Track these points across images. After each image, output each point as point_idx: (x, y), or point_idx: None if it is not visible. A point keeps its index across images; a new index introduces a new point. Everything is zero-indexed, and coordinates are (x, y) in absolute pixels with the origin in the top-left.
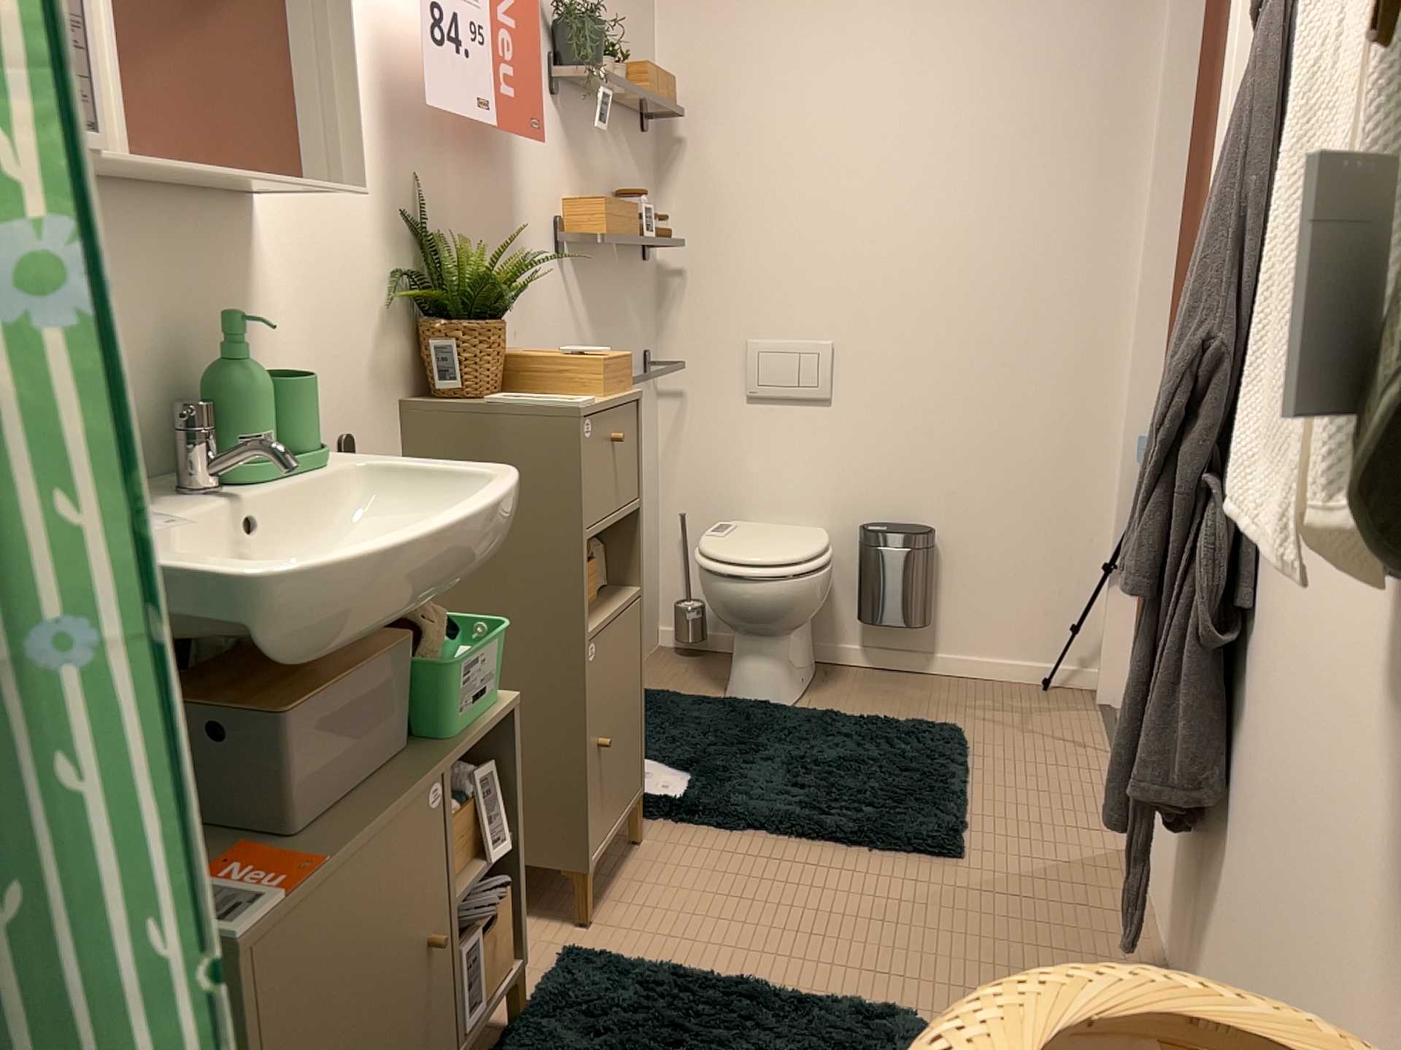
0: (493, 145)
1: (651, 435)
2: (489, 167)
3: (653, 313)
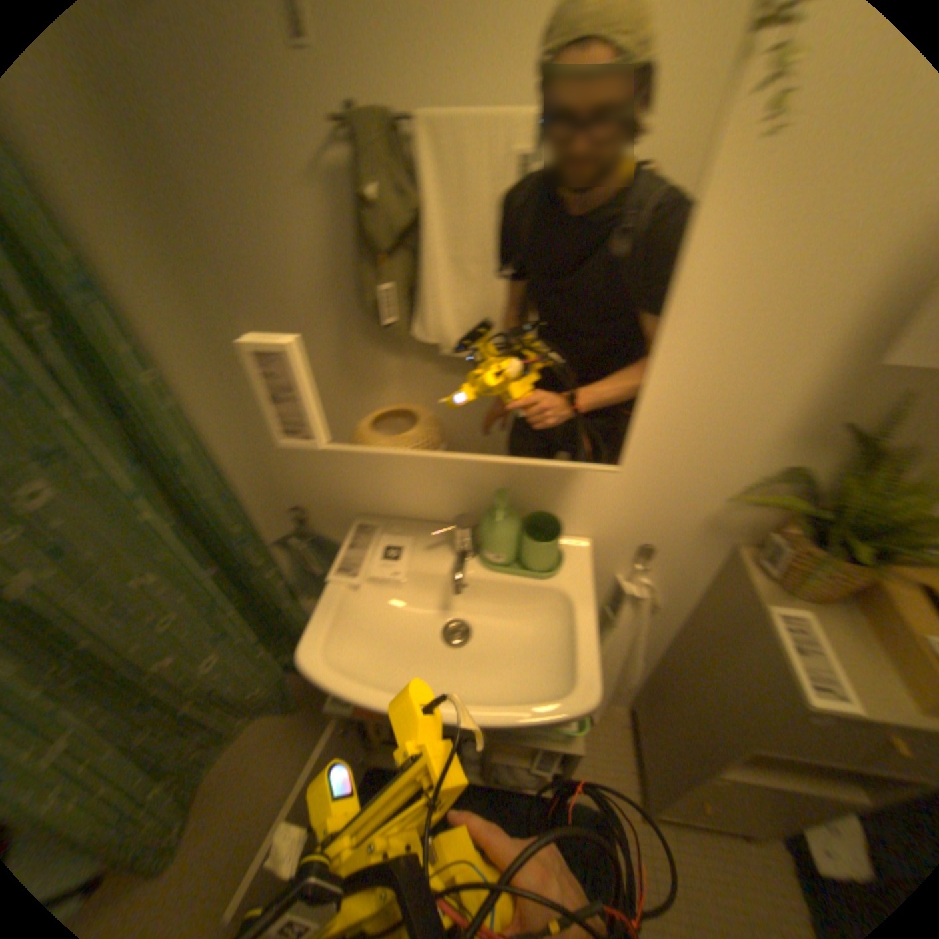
0: None
1: None
2: None
3: None
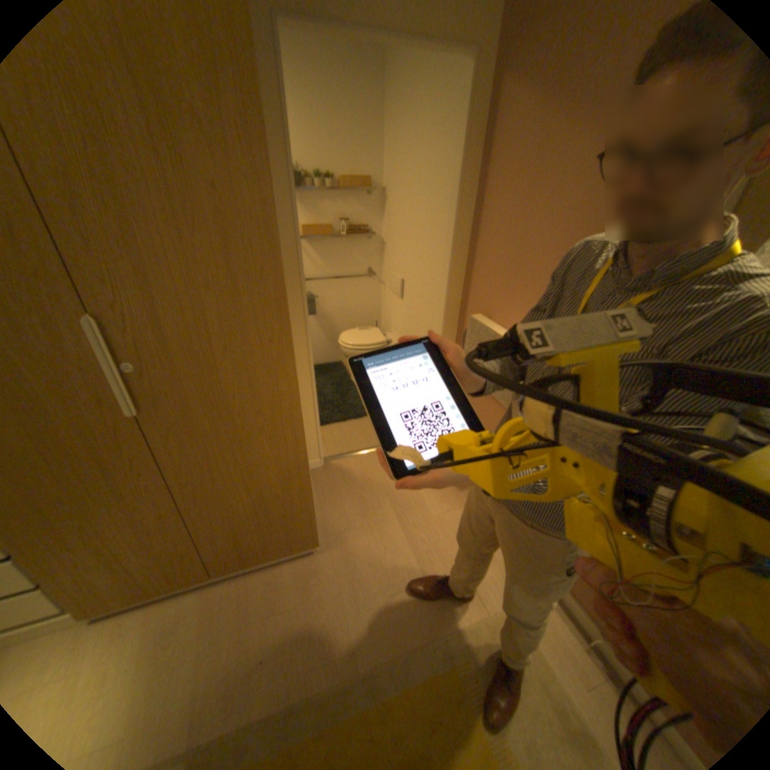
0: None
1: (373, 295)
2: None
3: (377, 256)
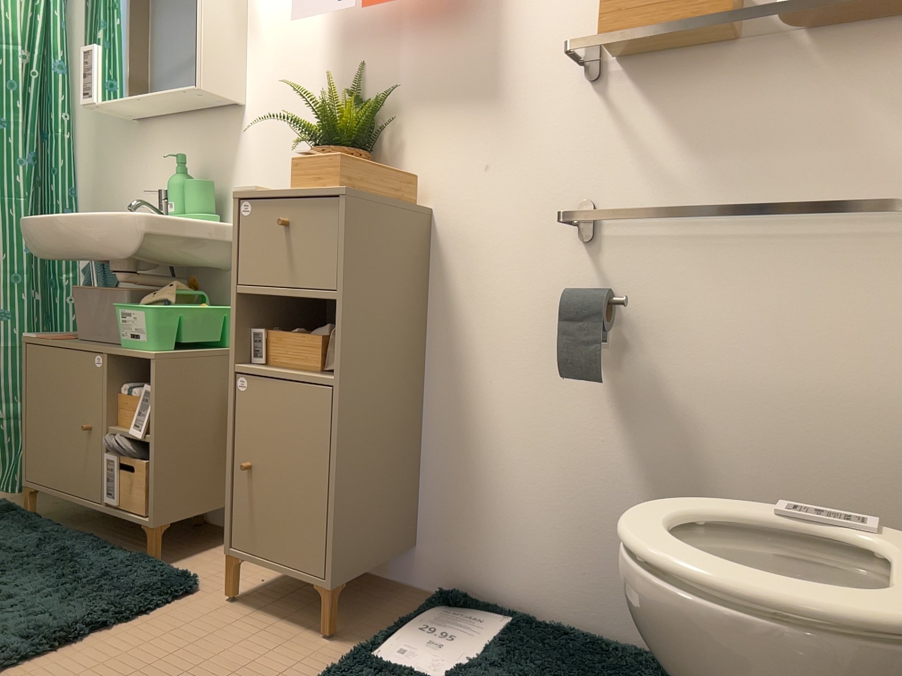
0: (466, 11)
1: None
2: (455, 32)
3: None
